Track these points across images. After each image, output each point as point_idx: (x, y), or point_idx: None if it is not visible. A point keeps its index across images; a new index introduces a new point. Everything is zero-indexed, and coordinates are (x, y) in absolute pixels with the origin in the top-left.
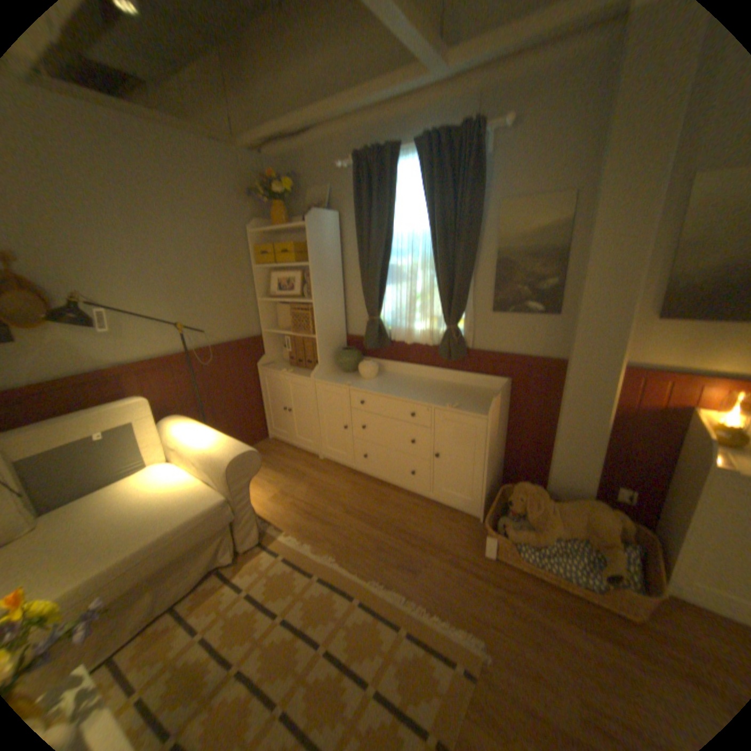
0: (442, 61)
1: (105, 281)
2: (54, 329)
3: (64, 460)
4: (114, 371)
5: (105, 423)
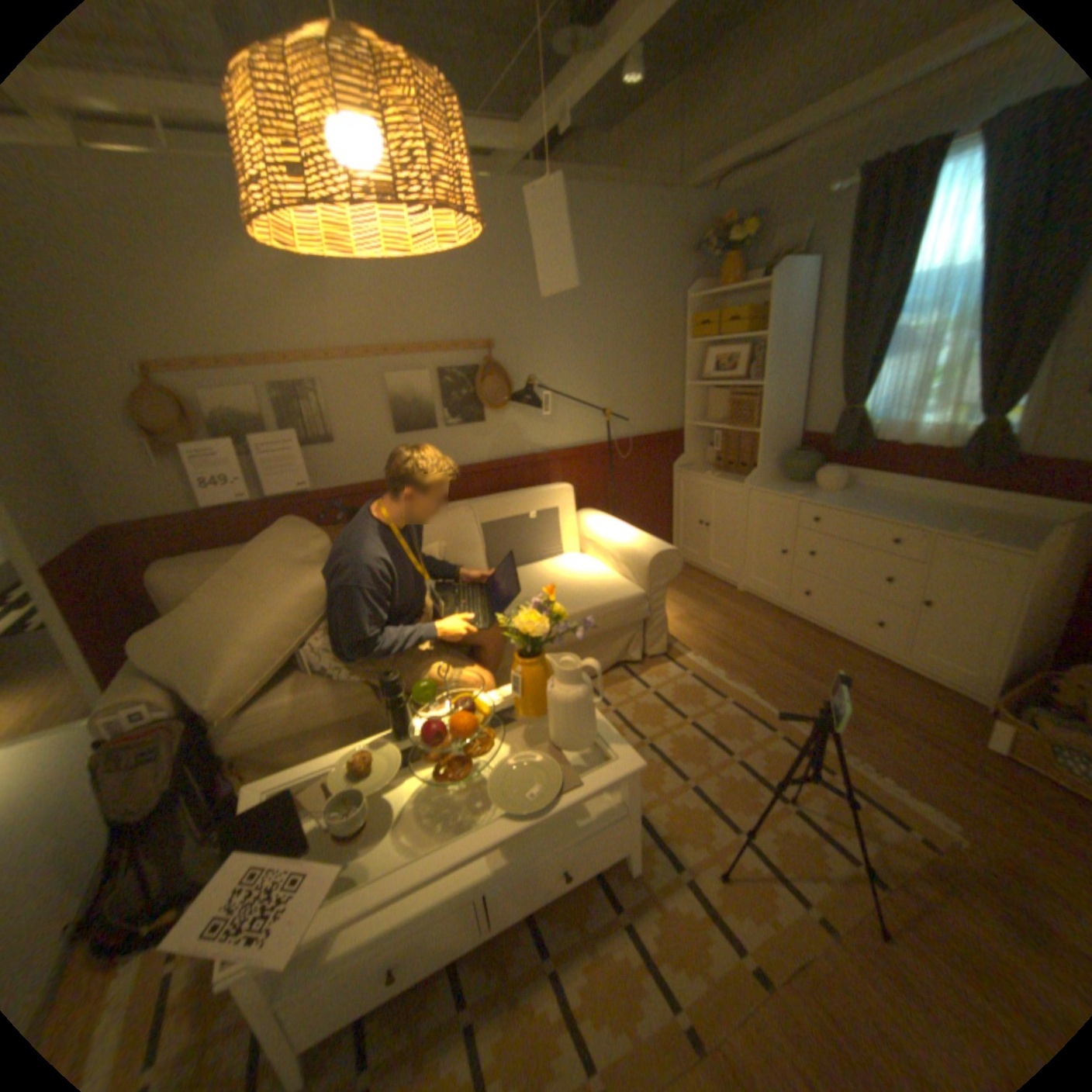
0: None
1: (549, 367)
2: (508, 414)
3: (517, 529)
4: (544, 458)
5: (545, 503)
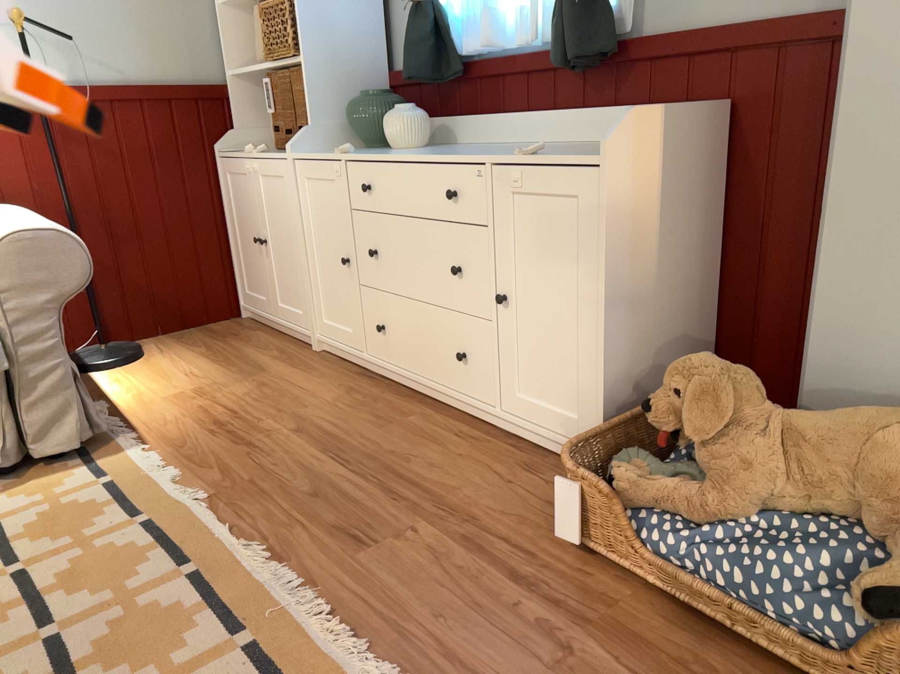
0: None
1: None
2: None
3: None
4: None
5: None
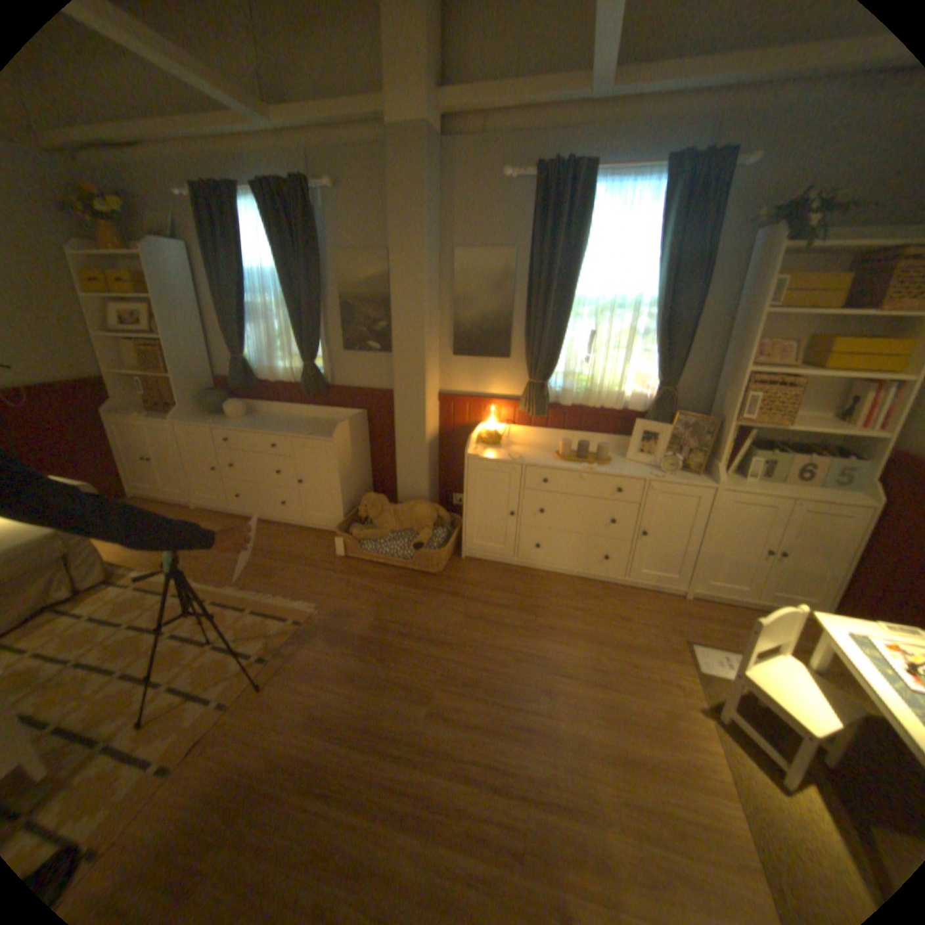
0: (261, 120)
1: None
2: None
3: None
4: None
5: None
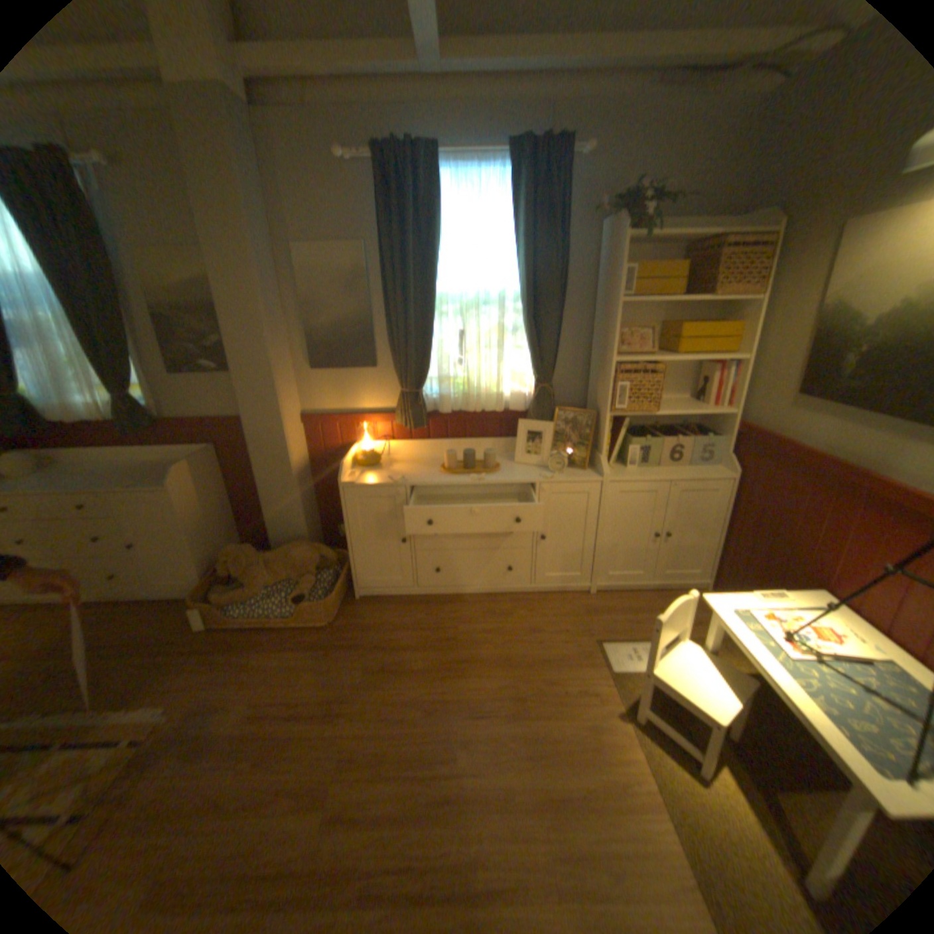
0: None
1: None
2: None
3: None
4: None
5: None
